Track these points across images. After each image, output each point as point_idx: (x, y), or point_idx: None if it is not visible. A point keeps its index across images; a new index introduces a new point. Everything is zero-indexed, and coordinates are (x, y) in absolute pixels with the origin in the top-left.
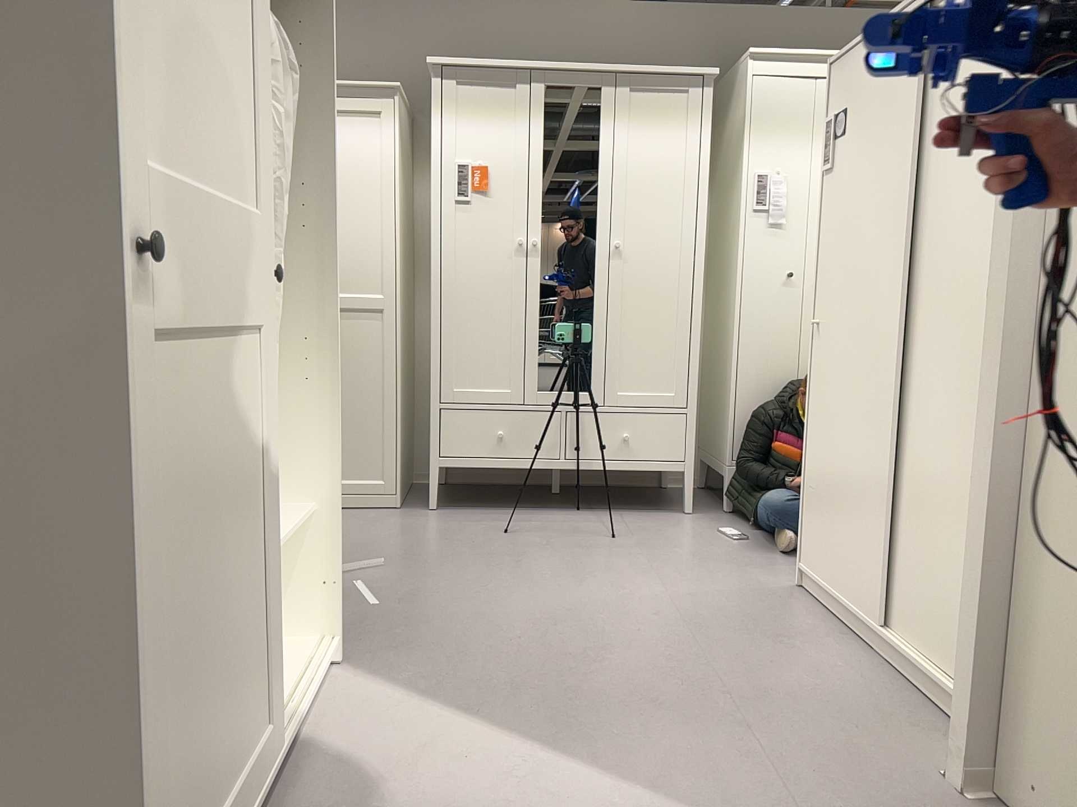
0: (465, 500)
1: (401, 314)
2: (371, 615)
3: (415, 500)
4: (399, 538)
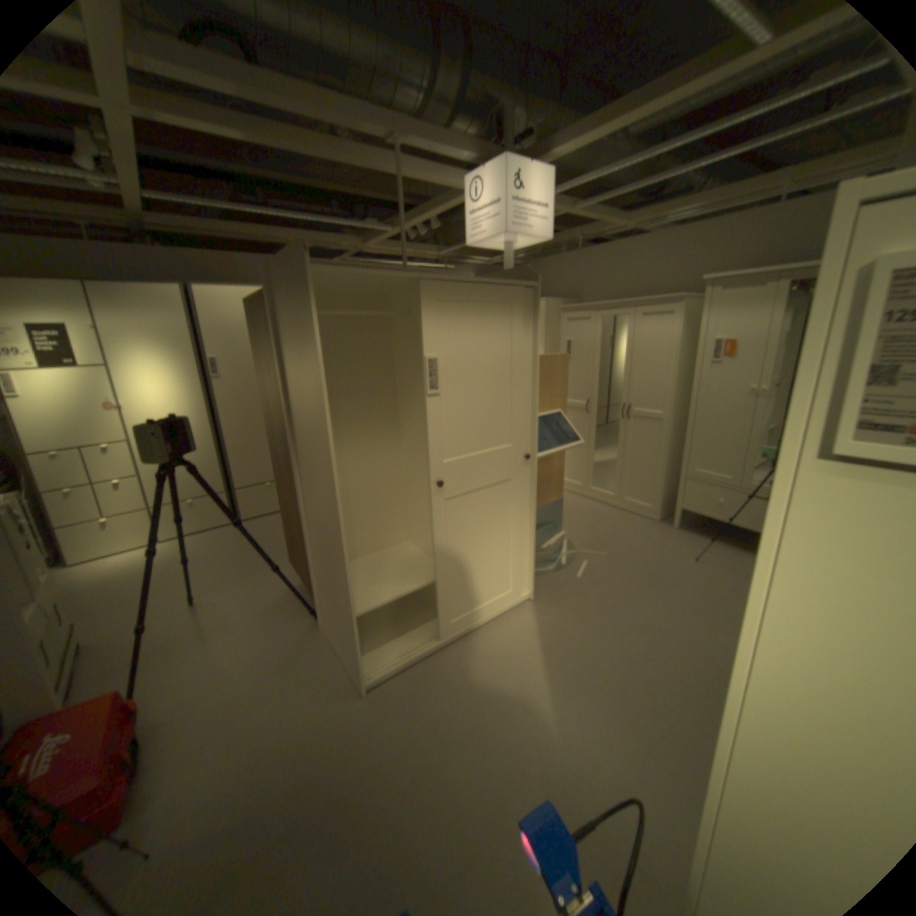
0: (705, 528)
1: (676, 422)
2: (573, 581)
3: (675, 519)
4: (637, 542)
